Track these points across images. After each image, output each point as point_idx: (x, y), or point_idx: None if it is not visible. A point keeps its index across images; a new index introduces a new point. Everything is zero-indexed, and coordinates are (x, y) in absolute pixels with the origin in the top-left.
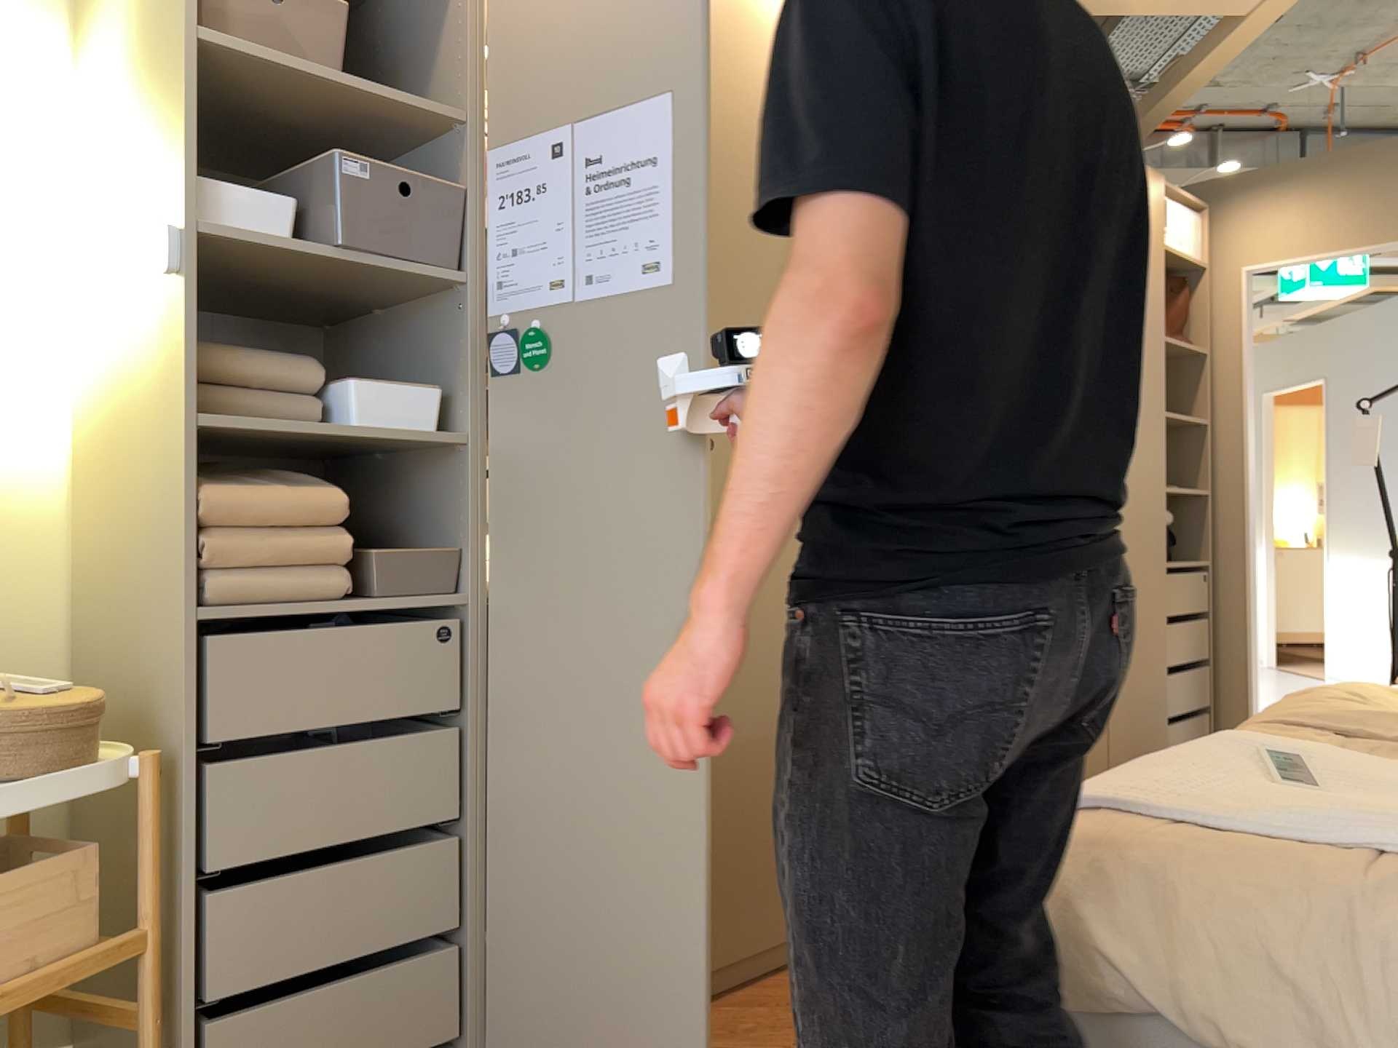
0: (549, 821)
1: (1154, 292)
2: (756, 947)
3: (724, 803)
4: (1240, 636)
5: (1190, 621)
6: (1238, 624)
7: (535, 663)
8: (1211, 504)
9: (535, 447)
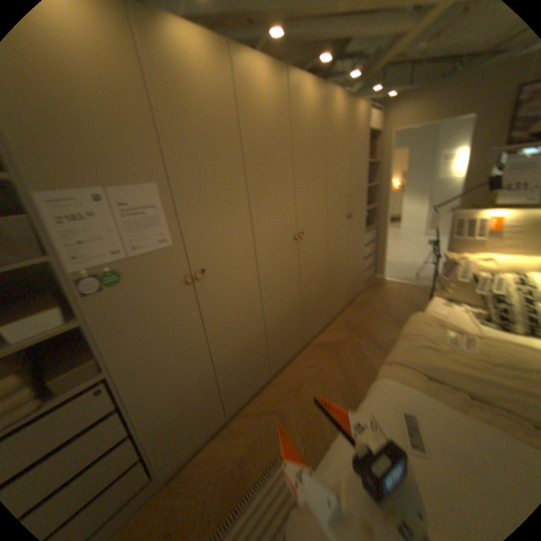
0: (166, 415)
1: (365, 144)
2: (248, 397)
3: (231, 371)
4: (383, 245)
5: (371, 242)
6: (383, 242)
7: (145, 378)
8: (378, 208)
9: (120, 312)
